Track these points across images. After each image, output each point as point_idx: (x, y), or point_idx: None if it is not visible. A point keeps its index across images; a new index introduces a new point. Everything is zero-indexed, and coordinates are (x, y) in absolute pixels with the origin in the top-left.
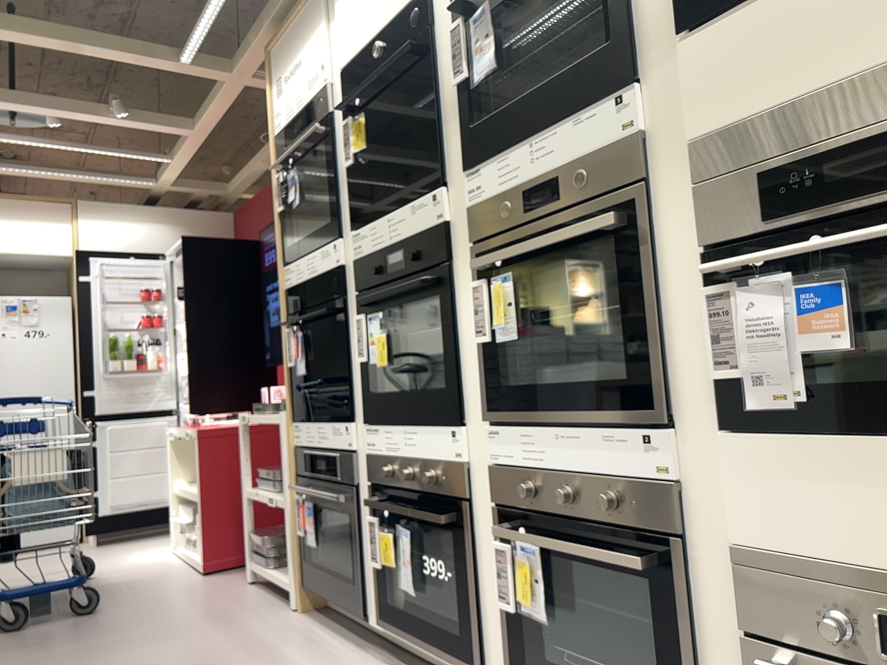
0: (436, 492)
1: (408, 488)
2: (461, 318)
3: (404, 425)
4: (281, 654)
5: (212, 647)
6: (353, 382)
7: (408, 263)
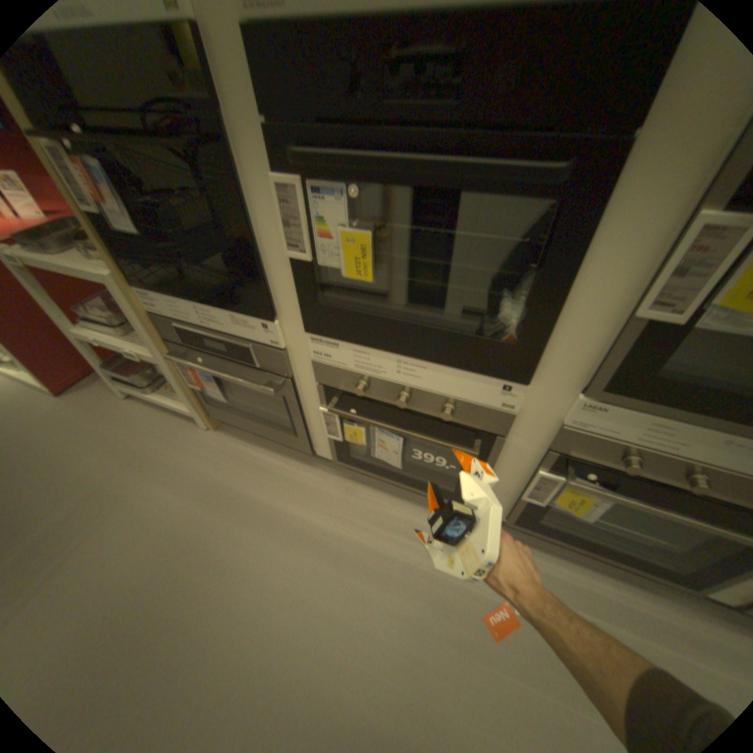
0: (451, 418)
1: (397, 403)
2: (597, 252)
3: (400, 352)
4: (246, 496)
5: (169, 510)
6: (270, 272)
7: (479, 94)
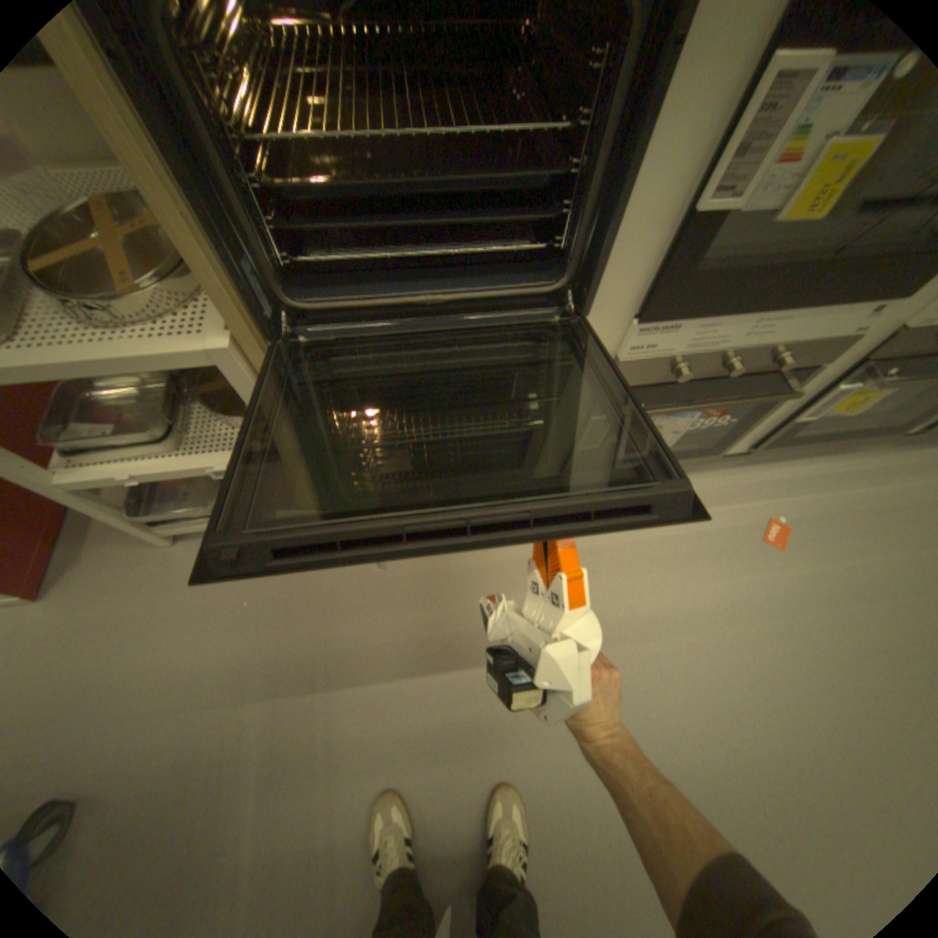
0: (774, 367)
1: (711, 373)
2: None
3: (769, 306)
4: (473, 565)
5: (396, 631)
6: (618, 242)
7: None
